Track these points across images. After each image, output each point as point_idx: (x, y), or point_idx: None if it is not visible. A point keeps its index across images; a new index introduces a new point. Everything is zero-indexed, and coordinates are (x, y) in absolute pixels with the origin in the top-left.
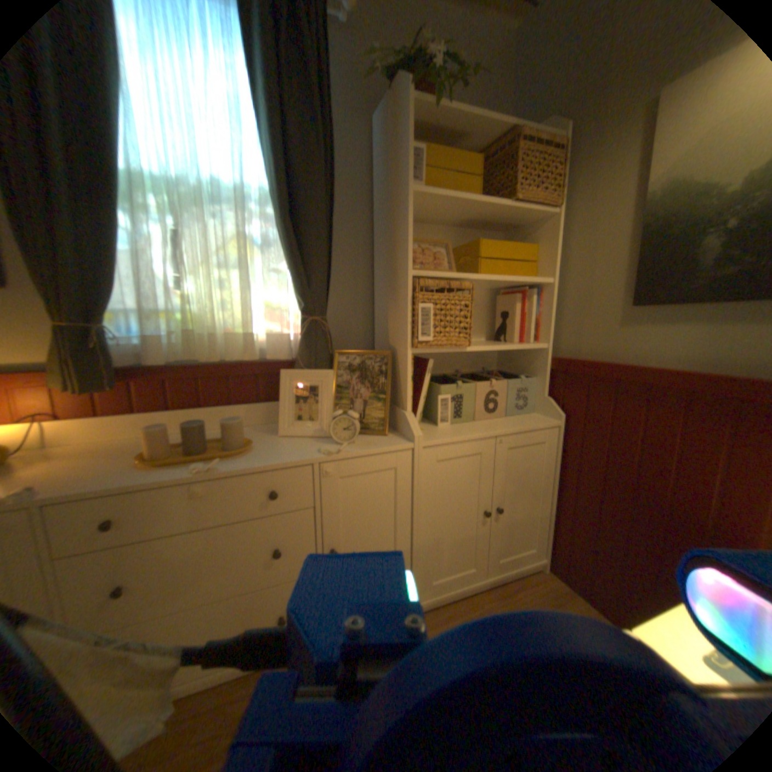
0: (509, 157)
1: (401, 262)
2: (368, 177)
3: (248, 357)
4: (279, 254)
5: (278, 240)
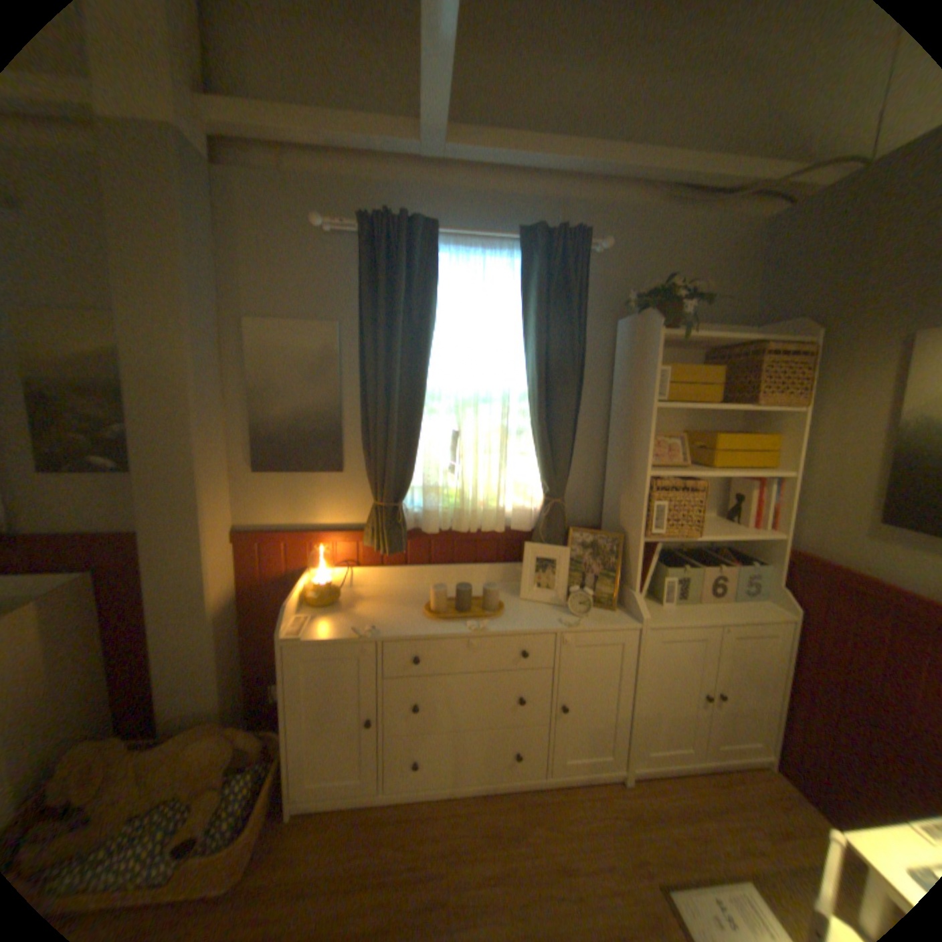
0: (752, 364)
1: (639, 461)
2: (607, 369)
3: (496, 529)
4: (527, 442)
5: (528, 432)
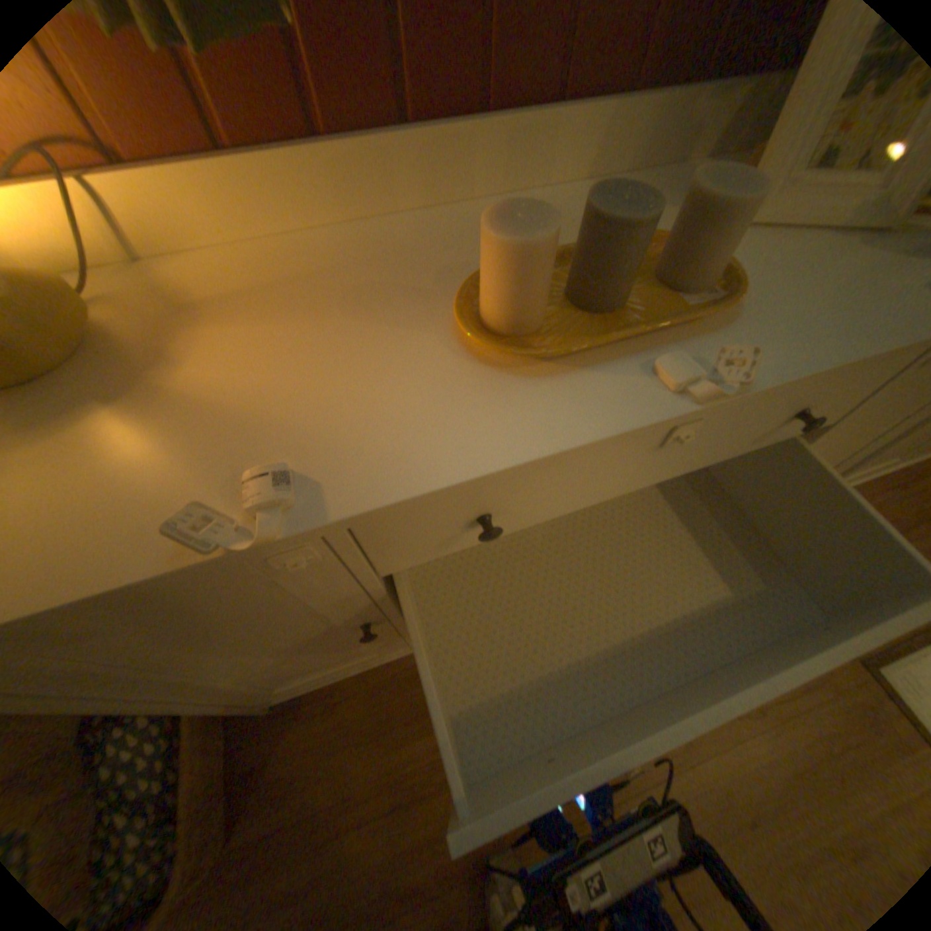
0: None
1: None
2: None
3: None
4: None
5: None
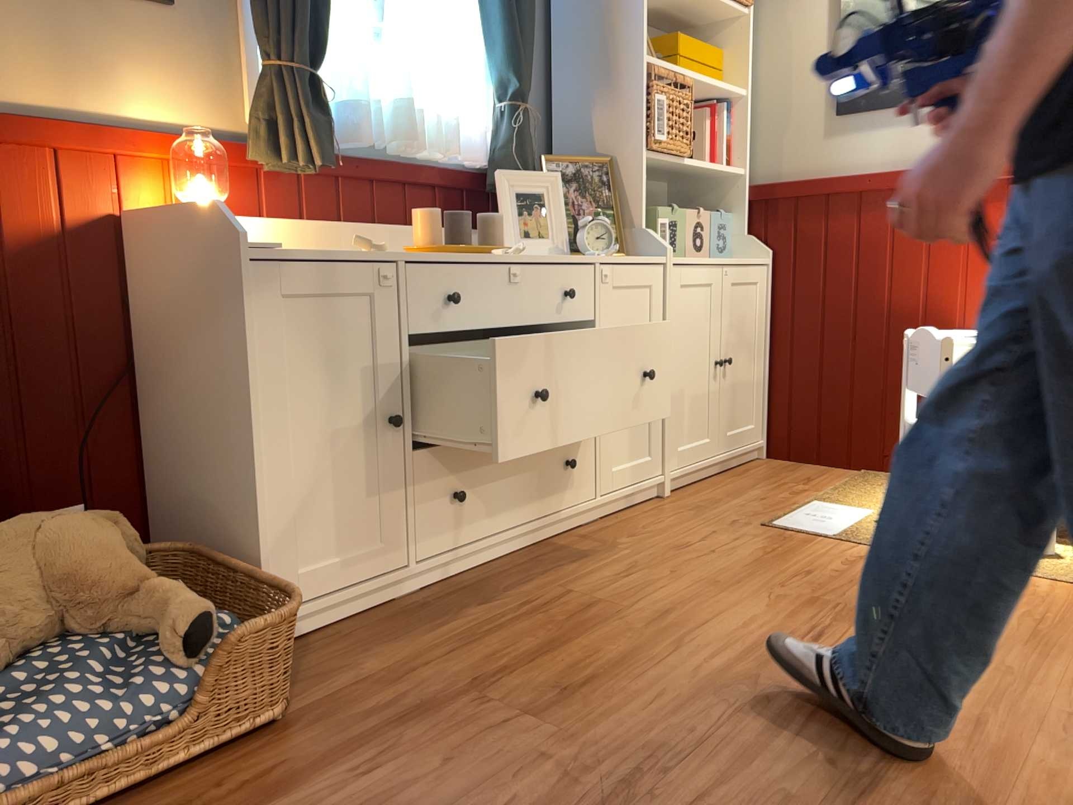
0: None
1: (624, 46)
2: None
3: (453, 149)
4: (468, 16)
5: None
